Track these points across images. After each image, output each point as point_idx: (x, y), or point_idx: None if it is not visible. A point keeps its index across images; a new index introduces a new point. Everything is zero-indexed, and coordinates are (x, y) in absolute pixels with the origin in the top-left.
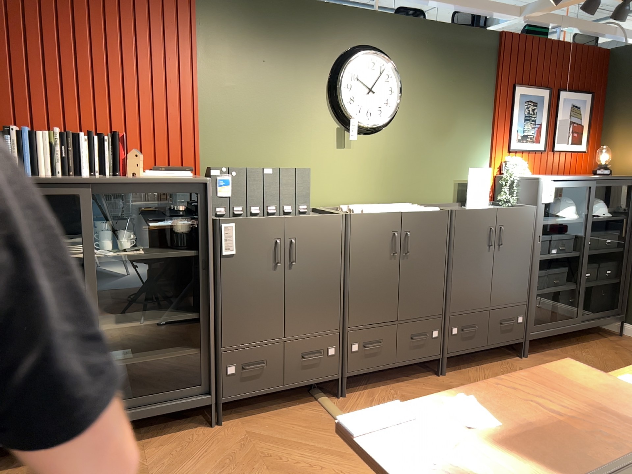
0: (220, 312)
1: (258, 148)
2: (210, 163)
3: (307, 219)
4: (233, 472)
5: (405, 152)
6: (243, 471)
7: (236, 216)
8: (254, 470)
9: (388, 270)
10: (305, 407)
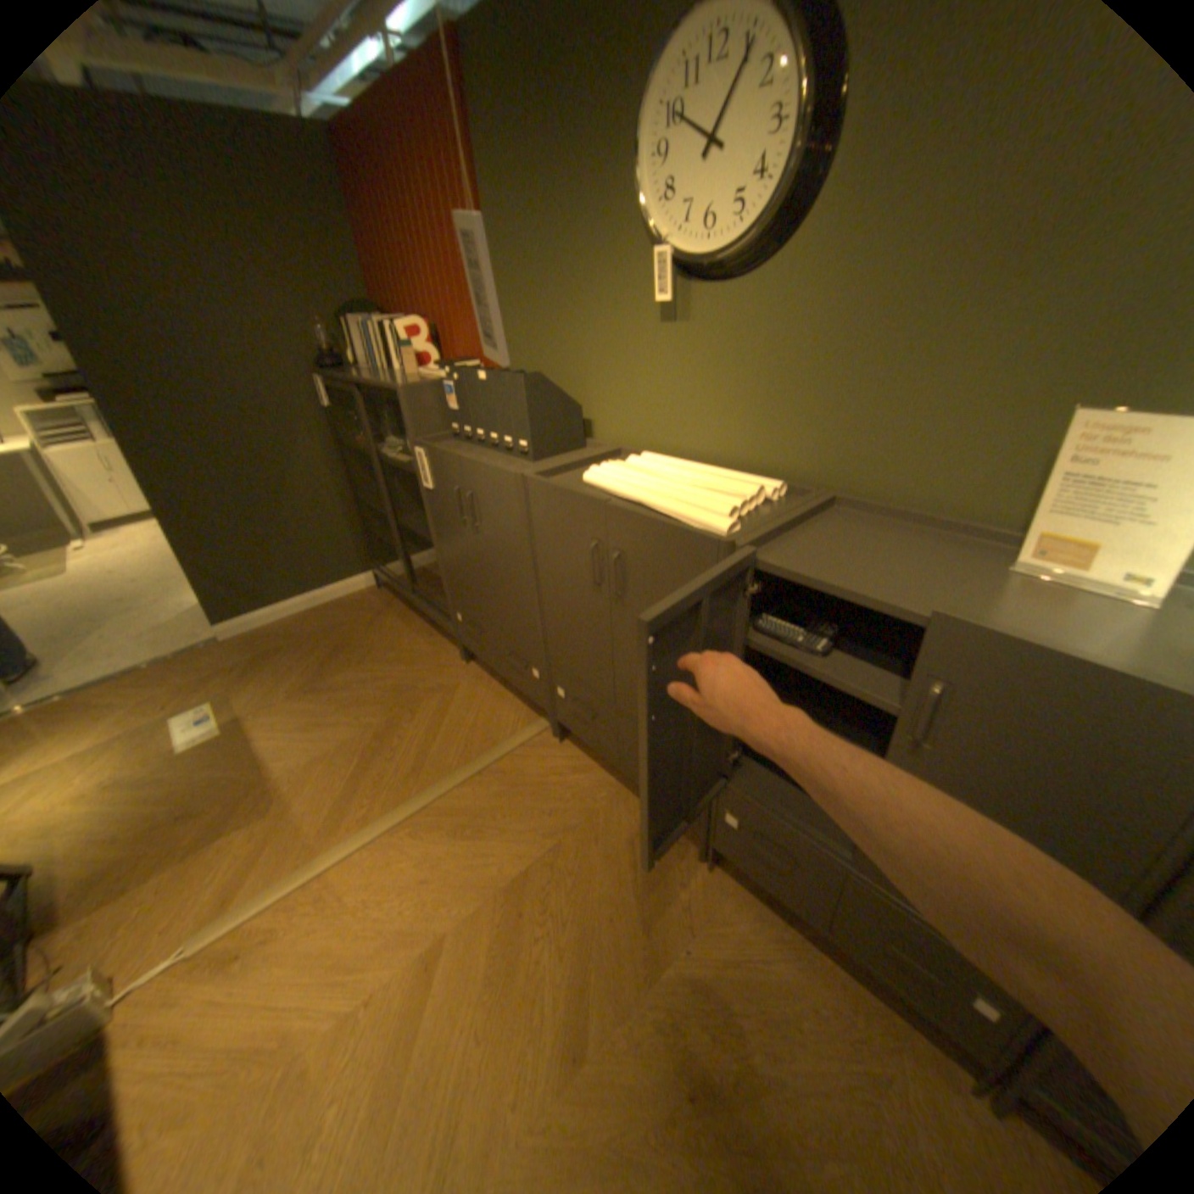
0: (441, 552)
1: (549, 328)
2: (508, 353)
3: (480, 467)
4: (387, 698)
5: (834, 329)
6: (388, 704)
7: (468, 439)
8: (390, 710)
9: (590, 606)
10: (523, 711)
